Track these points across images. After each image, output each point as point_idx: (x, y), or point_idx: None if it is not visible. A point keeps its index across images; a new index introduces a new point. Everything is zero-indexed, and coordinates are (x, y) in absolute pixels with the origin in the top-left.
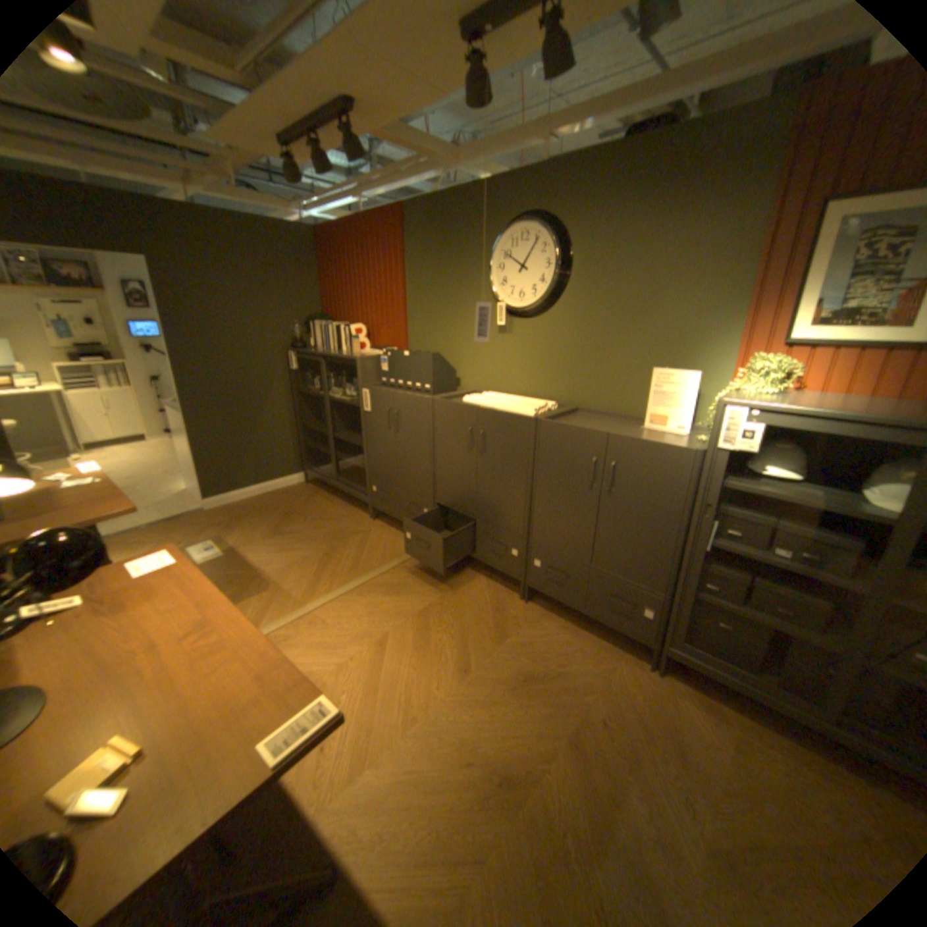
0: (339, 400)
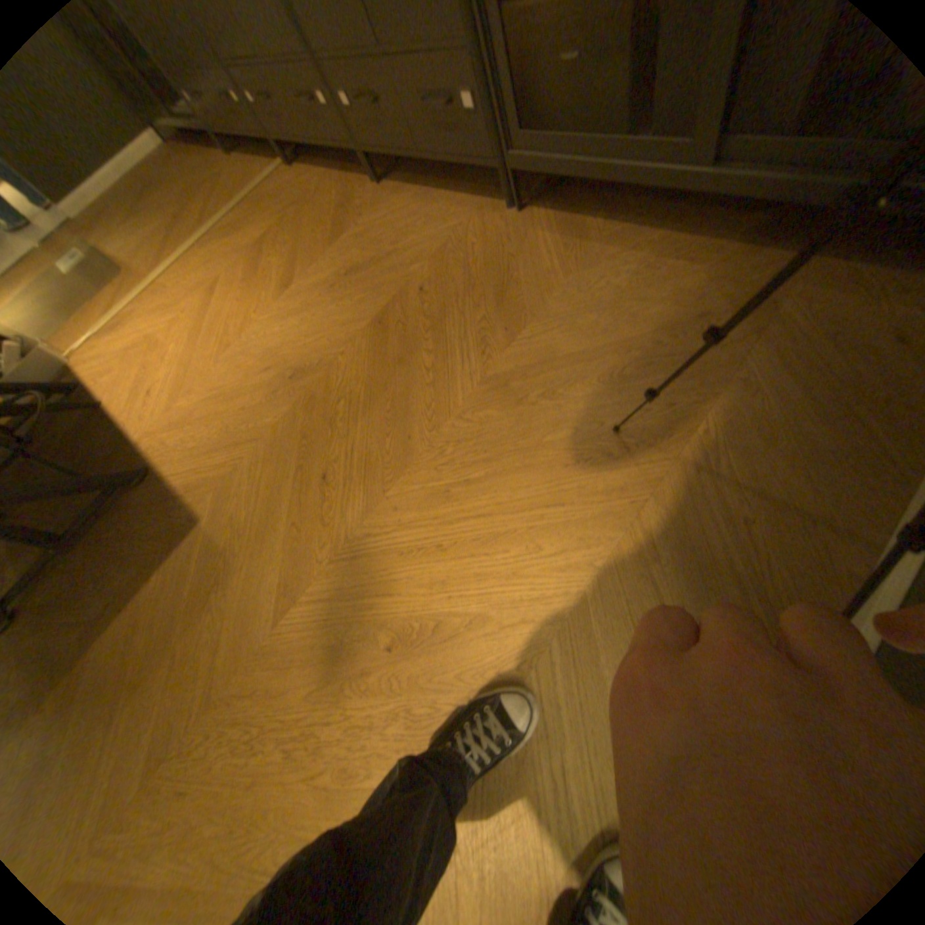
0: None
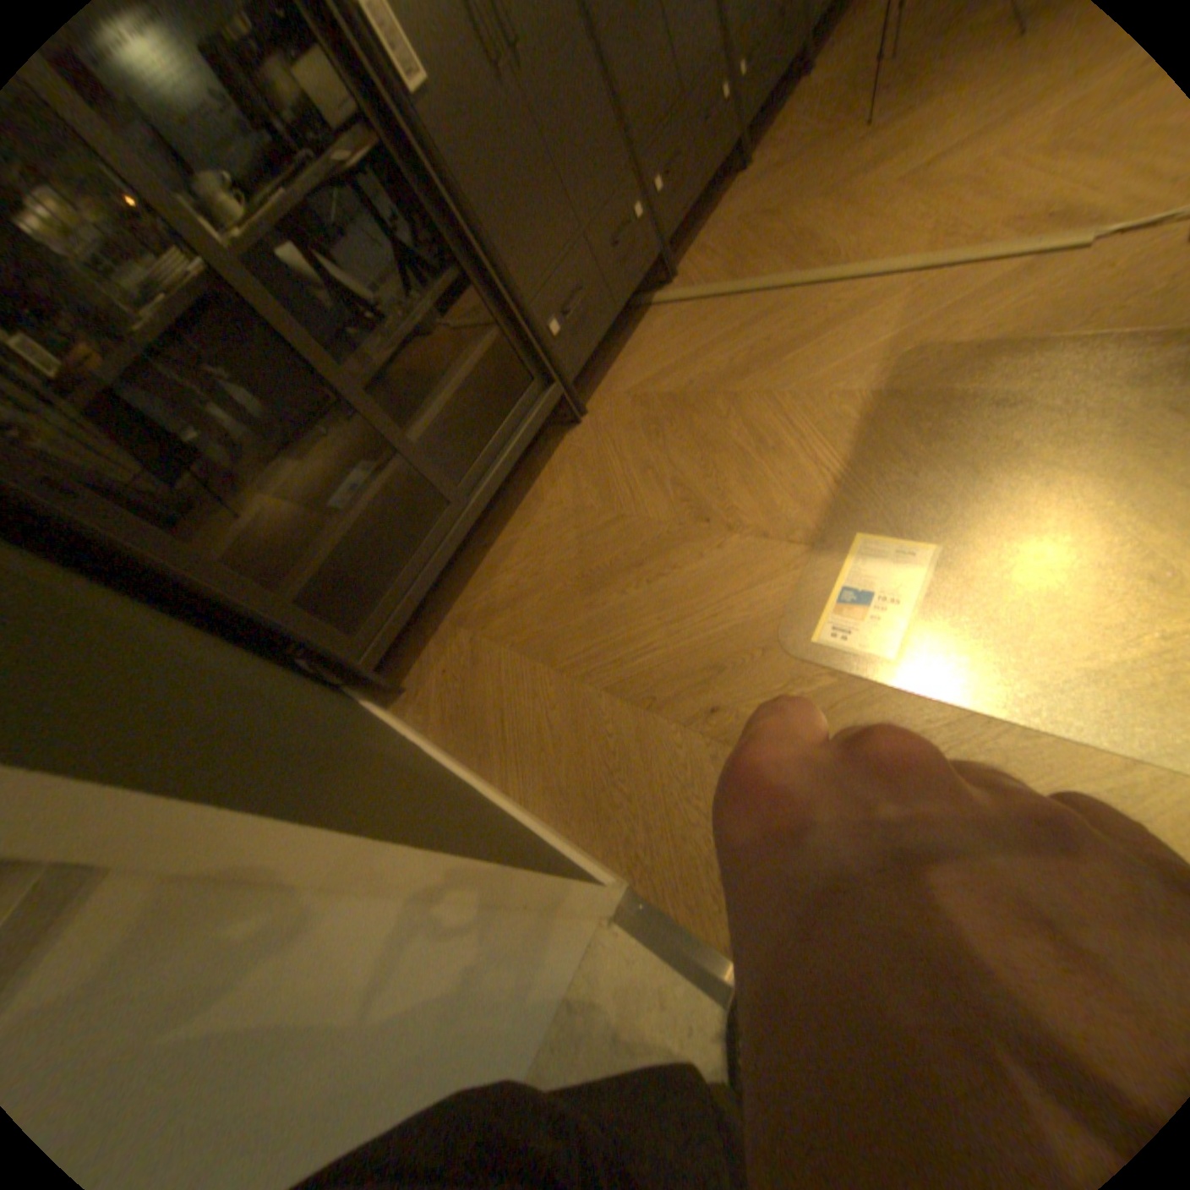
0: (273, 215)
